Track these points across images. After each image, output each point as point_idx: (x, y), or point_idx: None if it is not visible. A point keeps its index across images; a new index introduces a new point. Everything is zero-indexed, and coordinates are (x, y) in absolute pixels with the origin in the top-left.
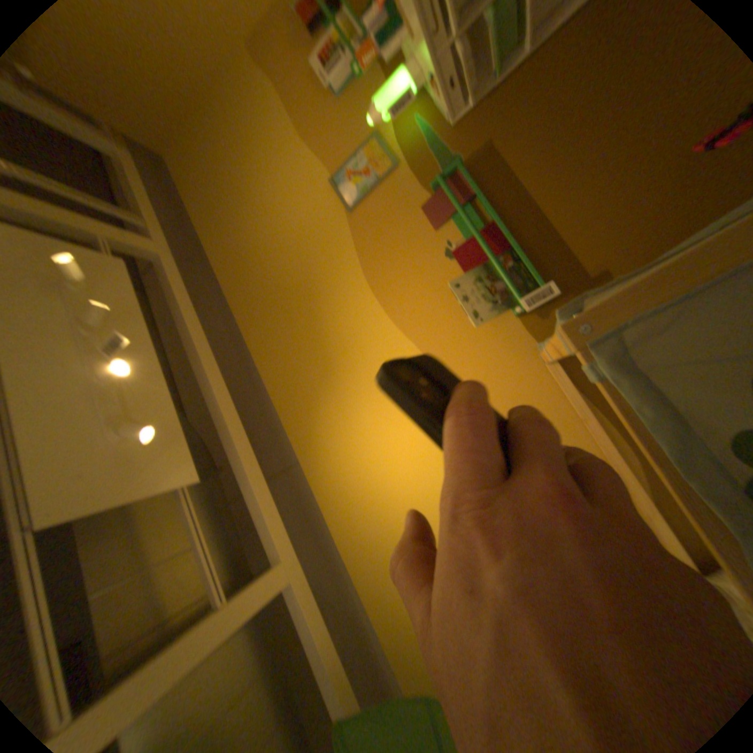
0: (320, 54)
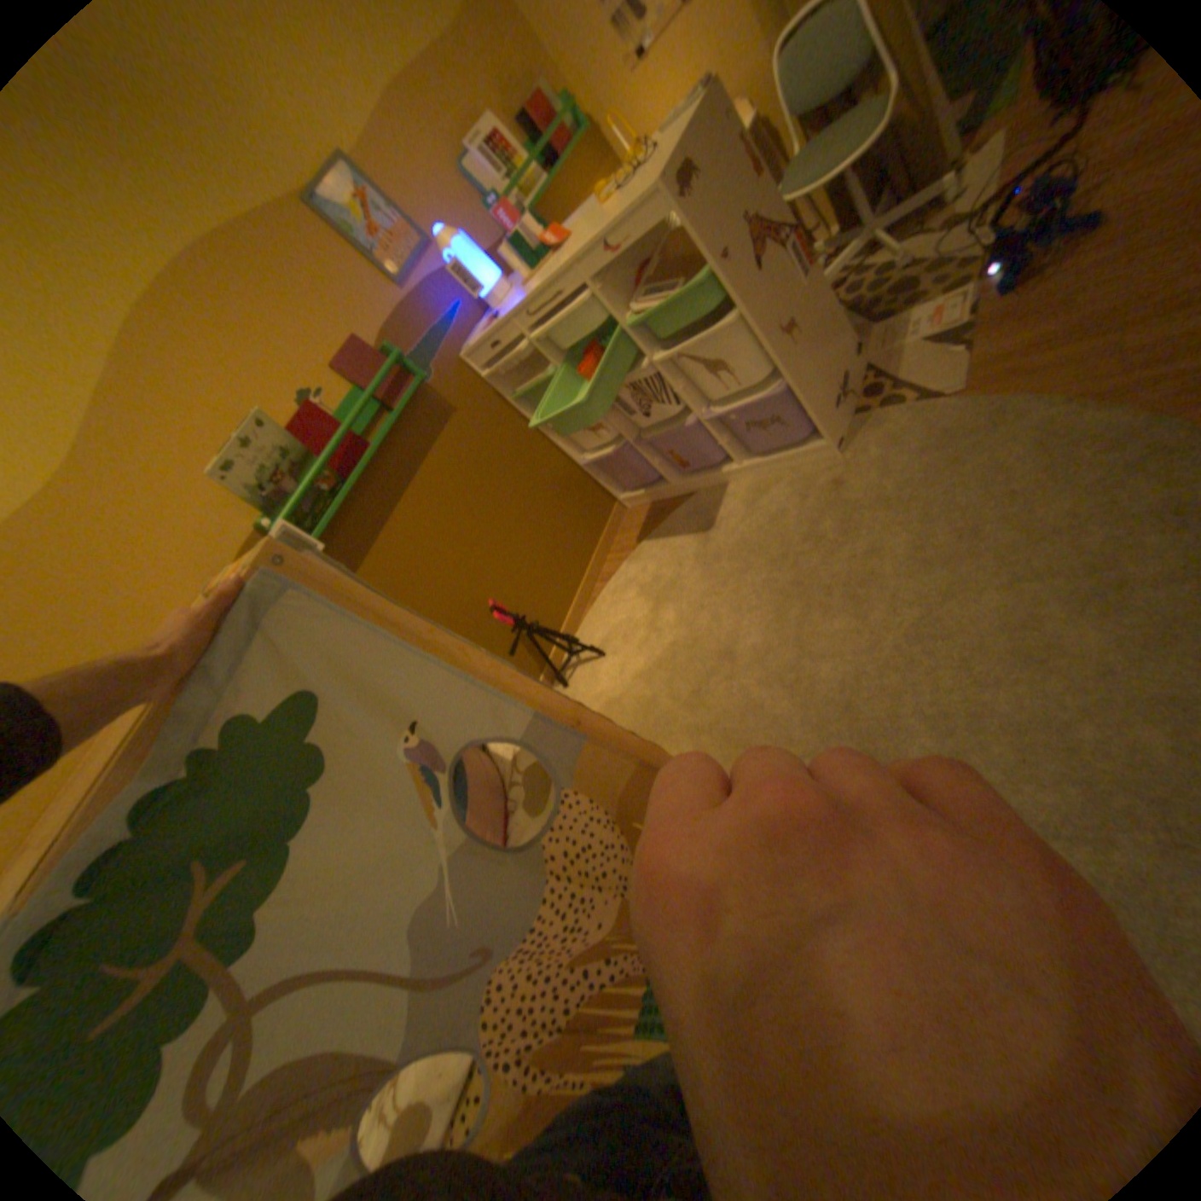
0: (491, 131)
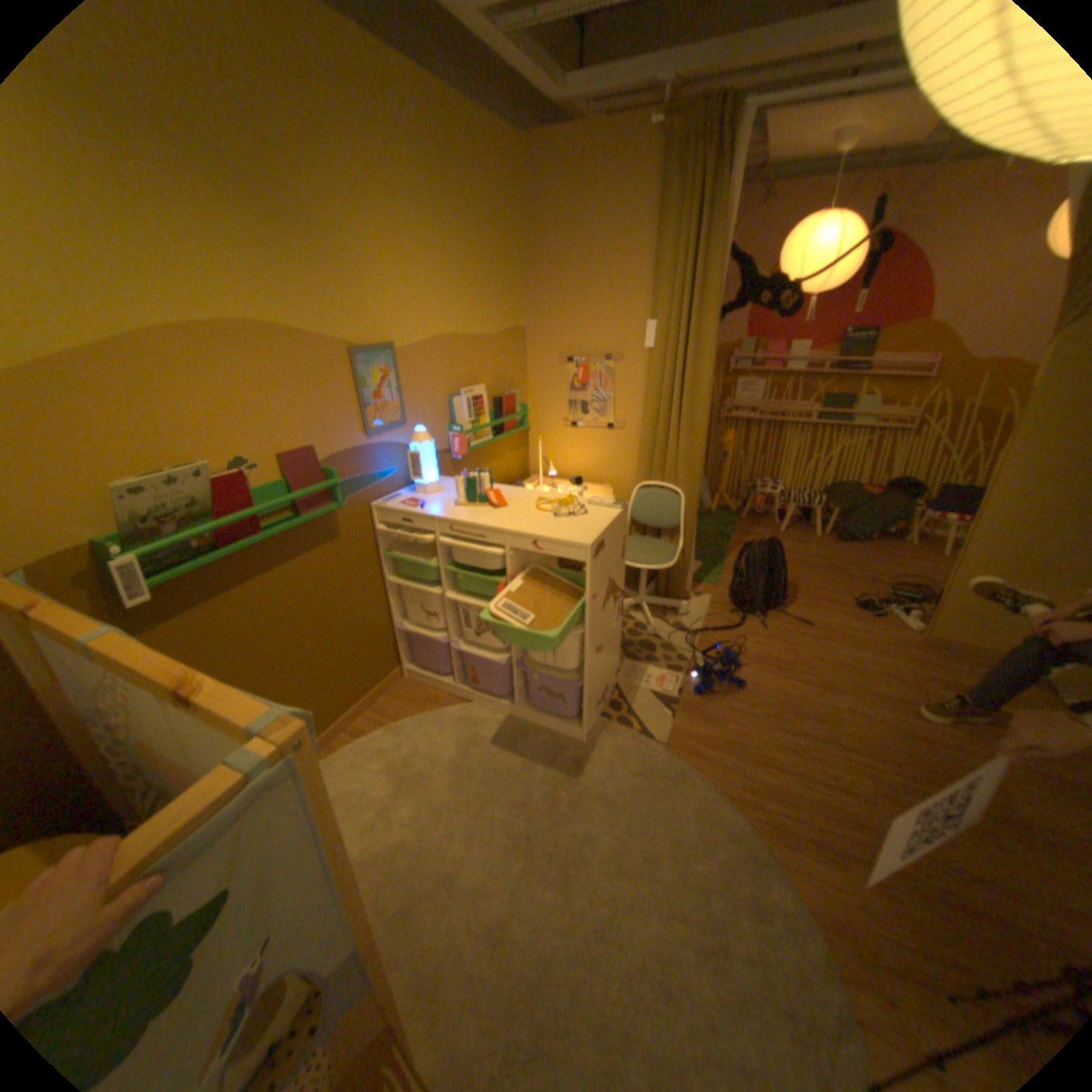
0: (479, 397)
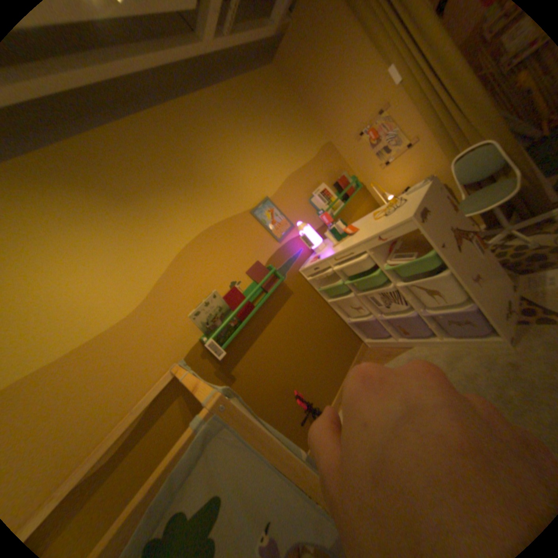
0: (324, 189)
